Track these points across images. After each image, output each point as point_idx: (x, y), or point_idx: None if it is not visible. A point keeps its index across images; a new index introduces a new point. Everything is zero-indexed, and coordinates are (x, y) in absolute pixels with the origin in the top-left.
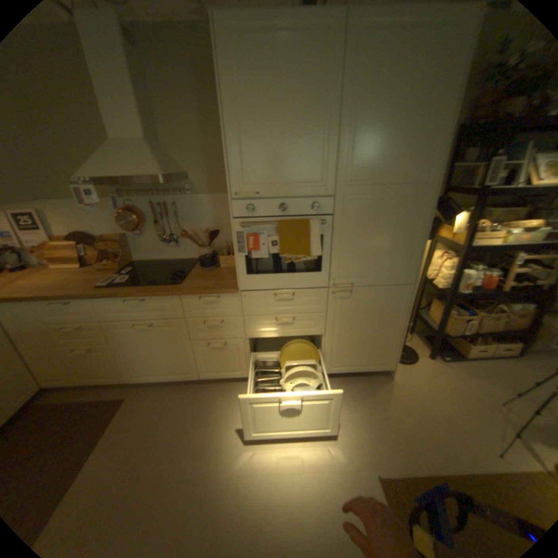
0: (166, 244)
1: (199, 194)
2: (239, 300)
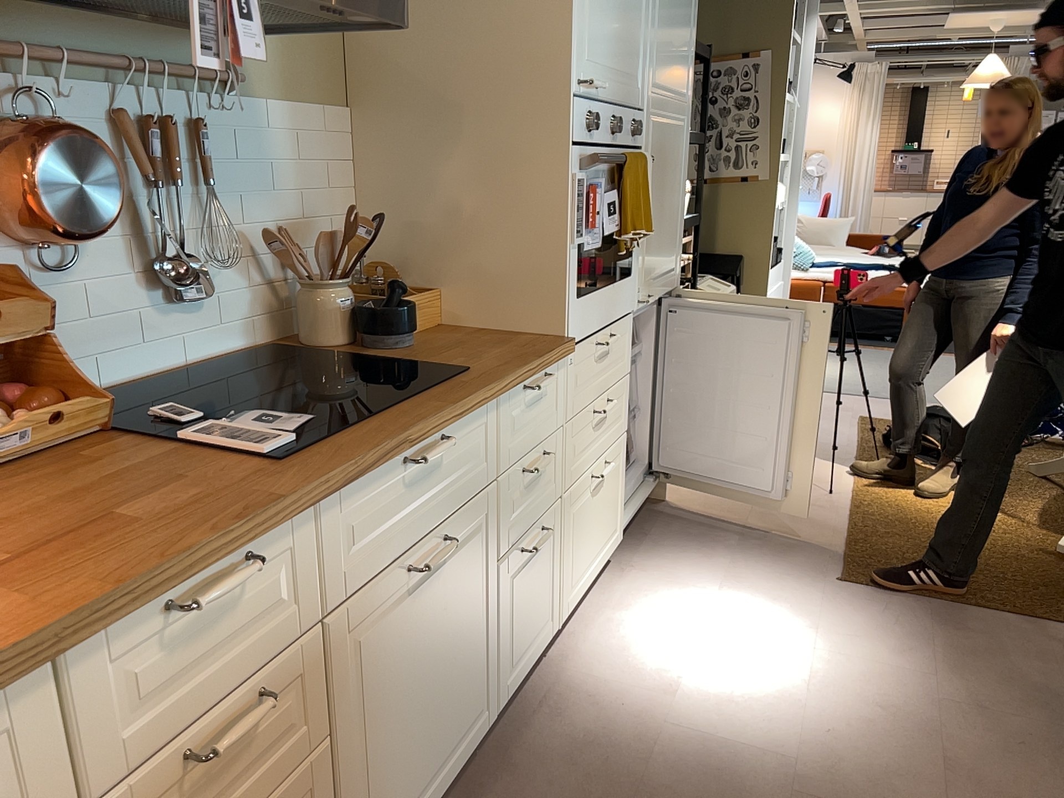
0: (157, 303)
1: (260, 100)
2: (564, 378)
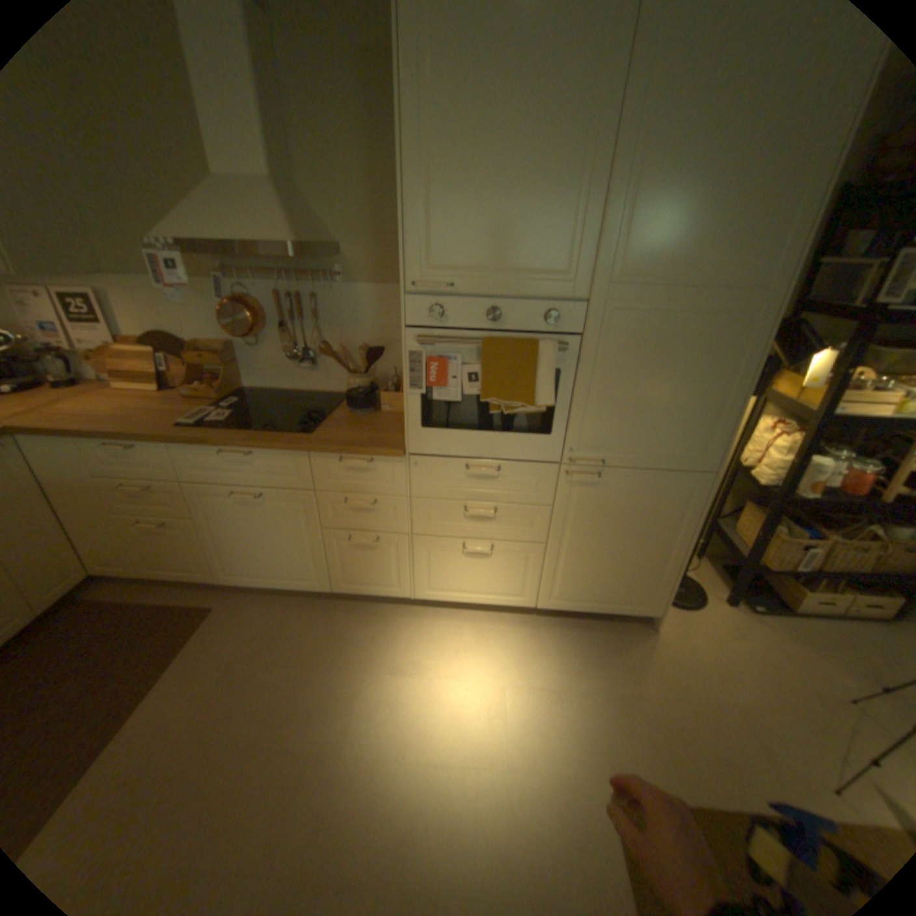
0: (295, 365)
1: (354, 283)
2: (405, 470)
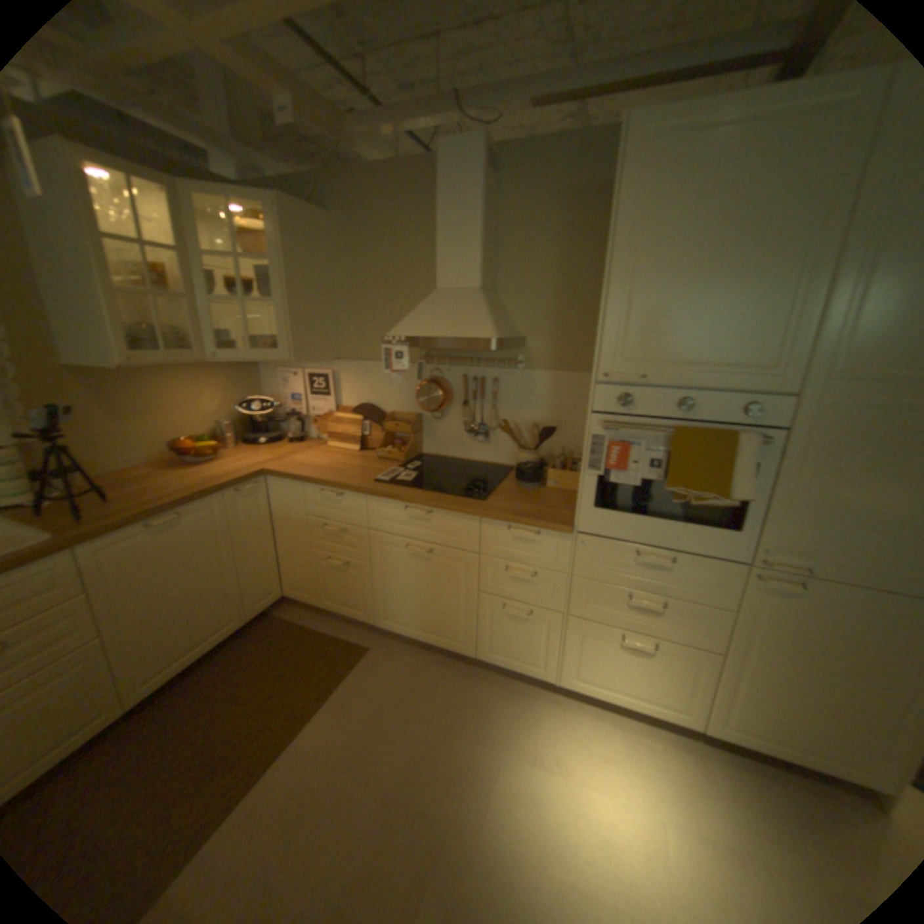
0: (468, 437)
1: (532, 370)
2: (570, 547)
